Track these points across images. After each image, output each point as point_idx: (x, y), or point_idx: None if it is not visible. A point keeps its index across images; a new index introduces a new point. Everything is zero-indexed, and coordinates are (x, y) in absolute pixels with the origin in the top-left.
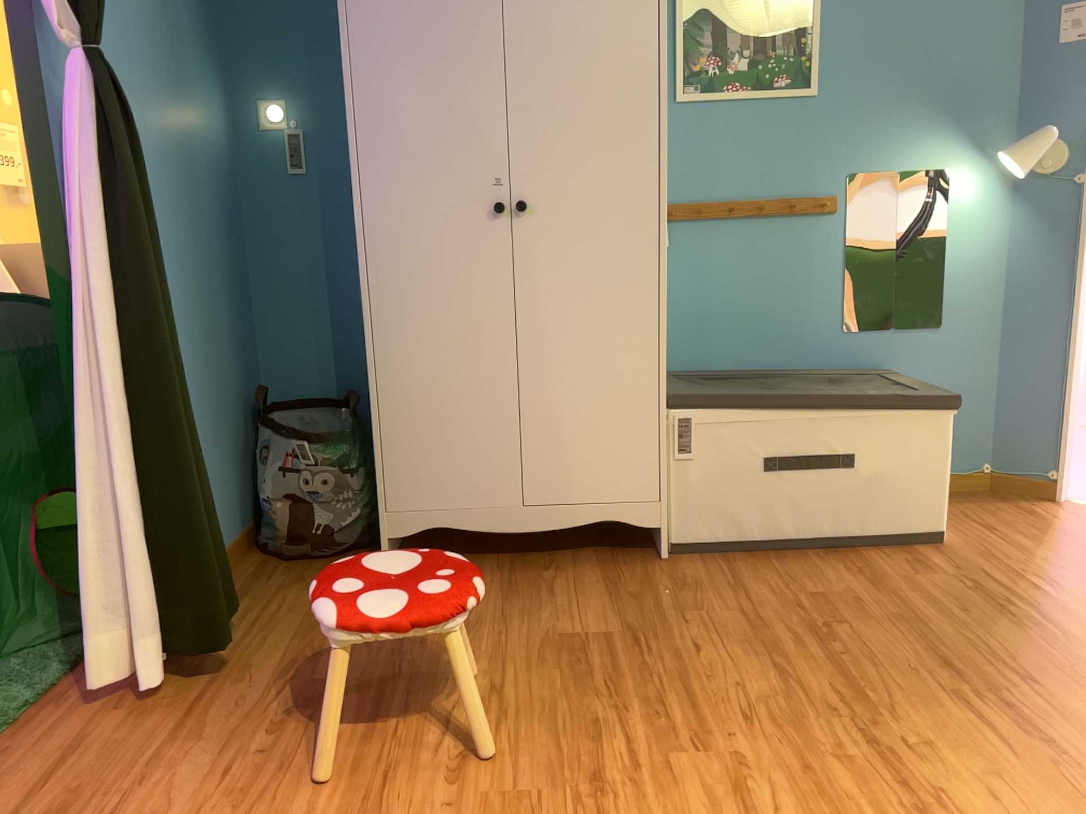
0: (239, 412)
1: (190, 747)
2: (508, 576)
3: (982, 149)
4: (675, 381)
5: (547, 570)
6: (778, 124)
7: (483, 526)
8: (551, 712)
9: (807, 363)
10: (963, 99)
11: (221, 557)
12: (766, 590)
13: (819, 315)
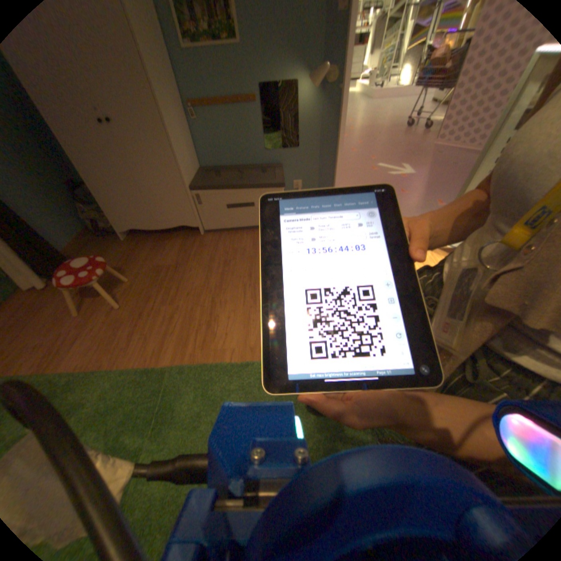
0: (62, 190)
1: (49, 305)
2: (155, 242)
3: (309, 68)
4: (201, 175)
5: (167, 239)
6: (226, 58)
7: (145, 228)
8: (143, 291)
9: (254, 162)
10: (300, 42)
11: (52, 250)
12: (223, 246)
13: (255, 144)
